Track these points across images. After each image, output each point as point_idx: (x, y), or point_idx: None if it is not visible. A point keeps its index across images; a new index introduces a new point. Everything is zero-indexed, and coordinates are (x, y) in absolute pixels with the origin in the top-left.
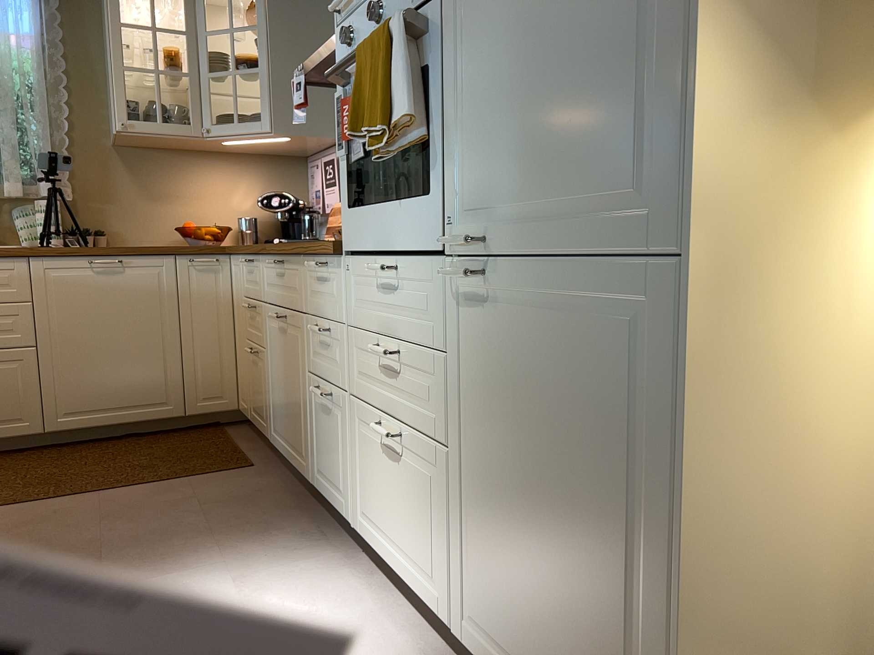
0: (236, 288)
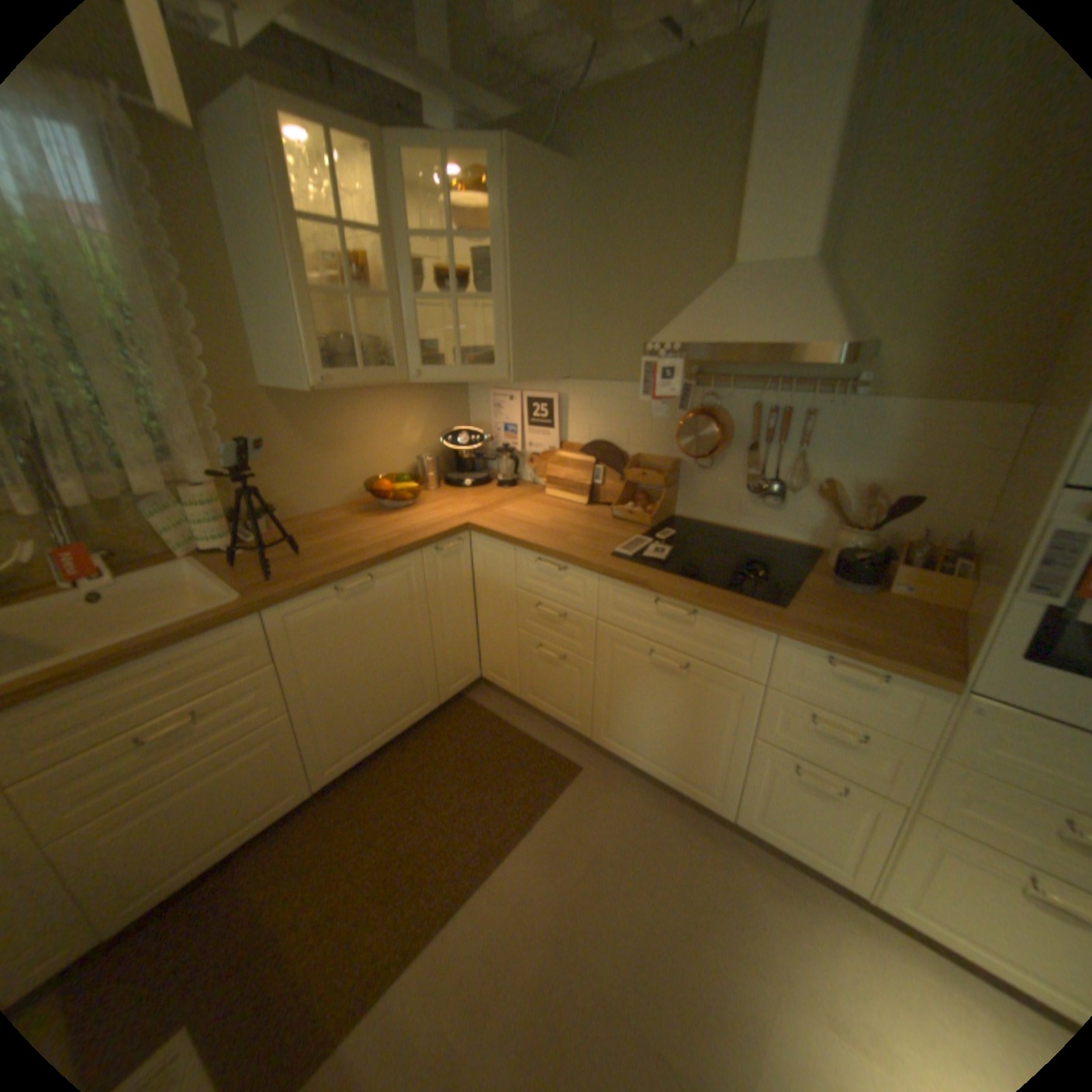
0: (491, 572)
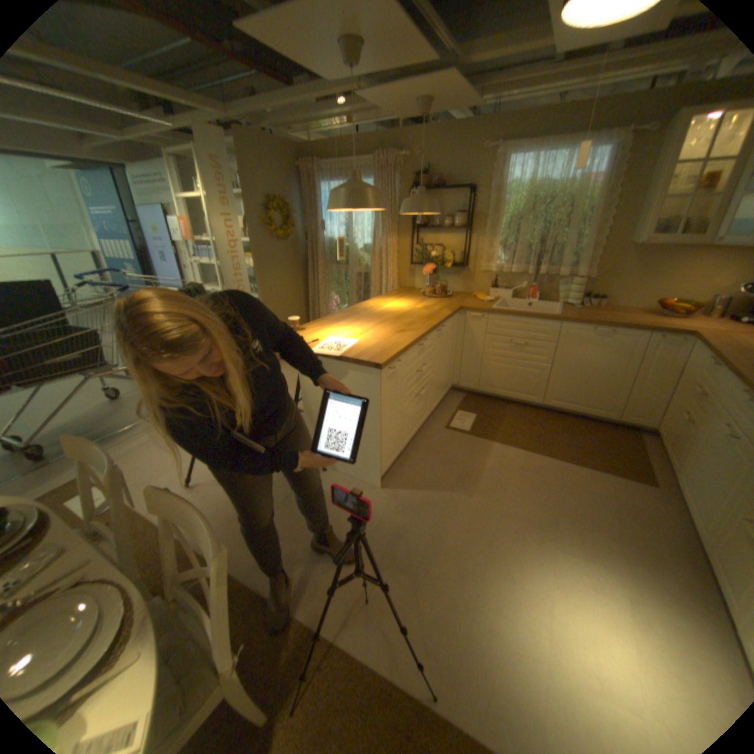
0: (692, 364)
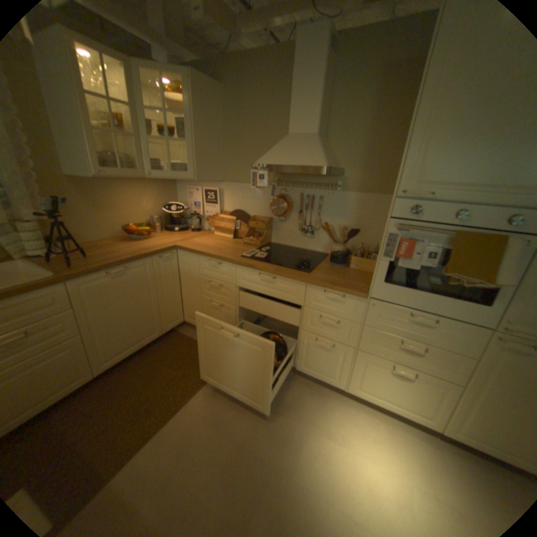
0: (187, 268)
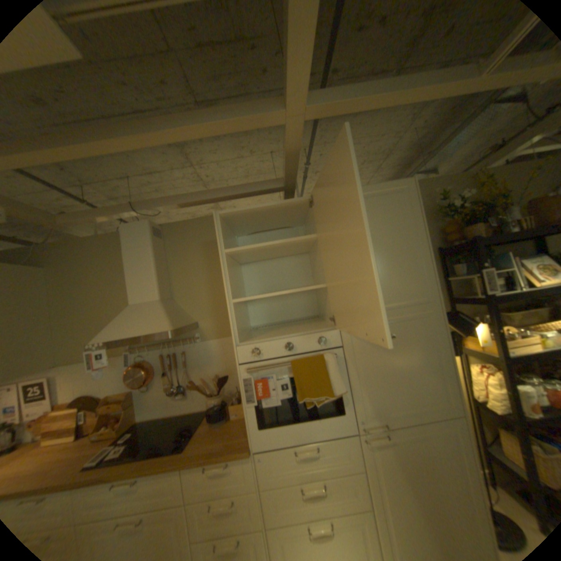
0: None
